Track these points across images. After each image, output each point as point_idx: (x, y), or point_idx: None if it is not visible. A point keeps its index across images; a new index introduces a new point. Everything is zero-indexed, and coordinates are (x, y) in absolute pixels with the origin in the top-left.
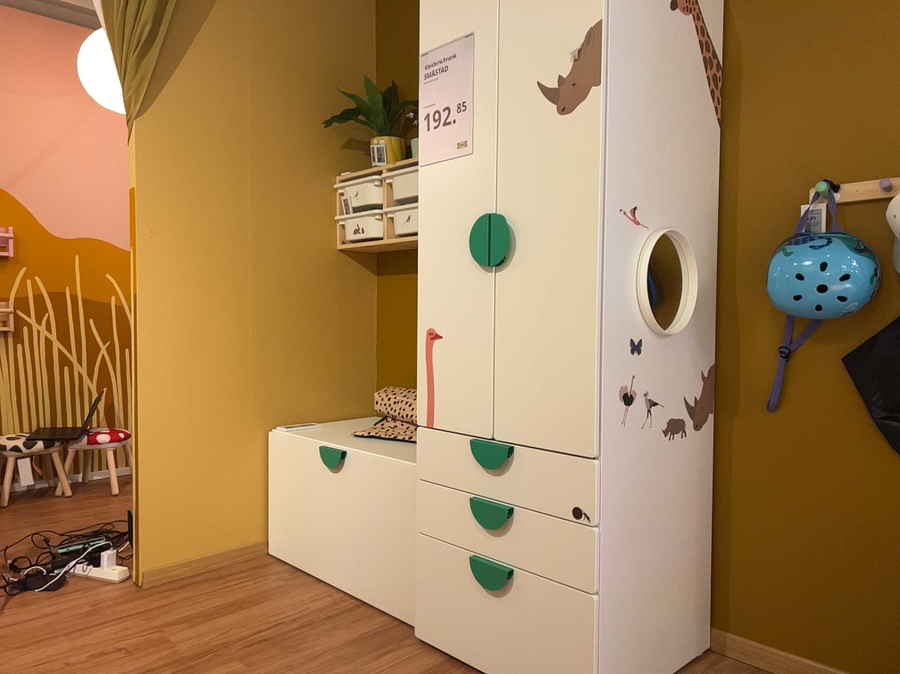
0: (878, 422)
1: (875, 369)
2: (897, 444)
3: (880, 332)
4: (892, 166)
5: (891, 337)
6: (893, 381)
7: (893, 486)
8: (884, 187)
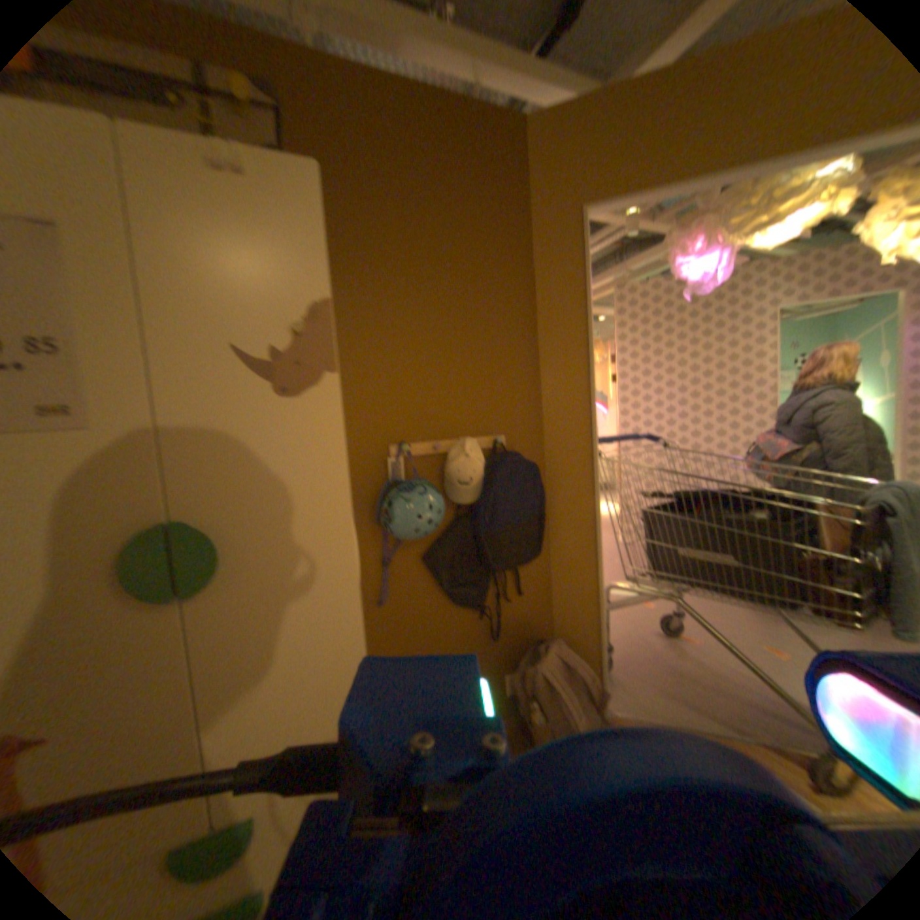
0: (447, 592)
1: (445, 562)
2: (459, 602)
3: (442, 538)
4: (435, 434)
5: (452, 541)
6: (454, 566)
7: (454, 625)
8: (435, 448)
